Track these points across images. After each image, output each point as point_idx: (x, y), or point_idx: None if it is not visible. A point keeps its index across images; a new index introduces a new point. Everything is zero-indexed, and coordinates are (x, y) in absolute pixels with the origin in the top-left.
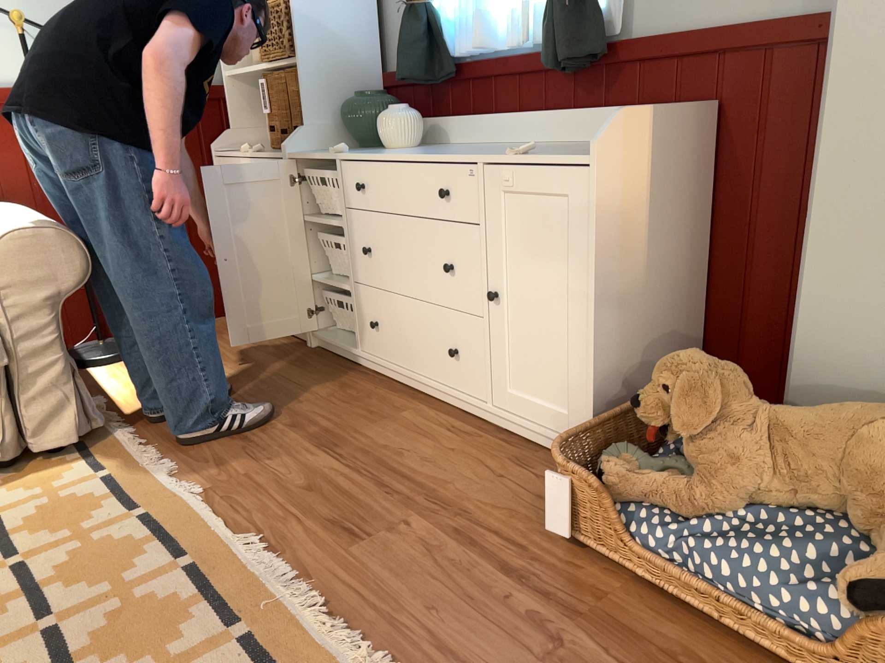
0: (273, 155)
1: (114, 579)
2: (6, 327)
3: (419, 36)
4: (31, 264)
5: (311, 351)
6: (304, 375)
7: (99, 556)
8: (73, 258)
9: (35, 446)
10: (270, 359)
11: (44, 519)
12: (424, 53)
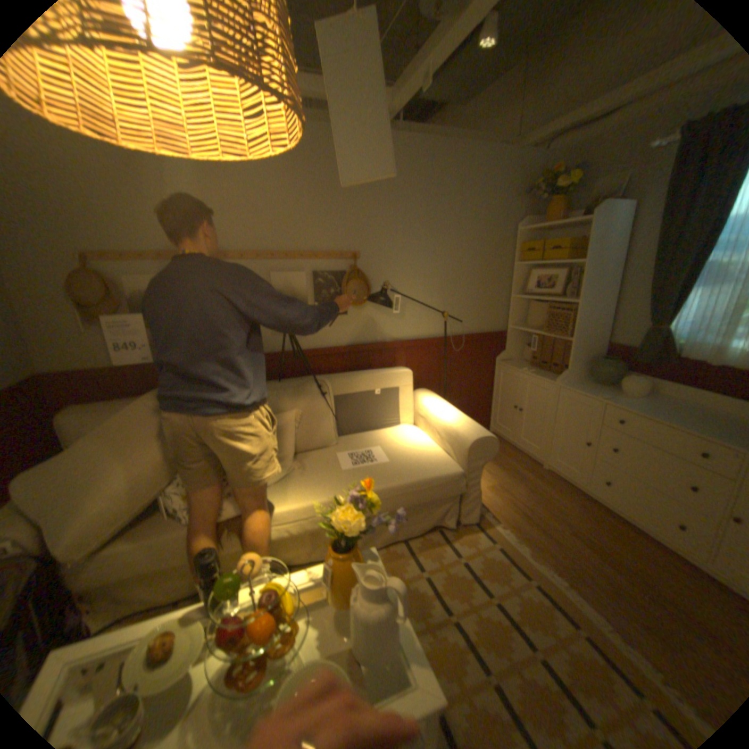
0: (544, 378)
1: (553, 634)
2: (466, 476)
3: (661, 343)
4: (480, 451)
5: (548, 473)
6: (556, 493)
7: (535, 614)
8: (494, 448)
9: (461, 522)
10: (528, 474)
11: (490, 575)
12: (660, 351)
